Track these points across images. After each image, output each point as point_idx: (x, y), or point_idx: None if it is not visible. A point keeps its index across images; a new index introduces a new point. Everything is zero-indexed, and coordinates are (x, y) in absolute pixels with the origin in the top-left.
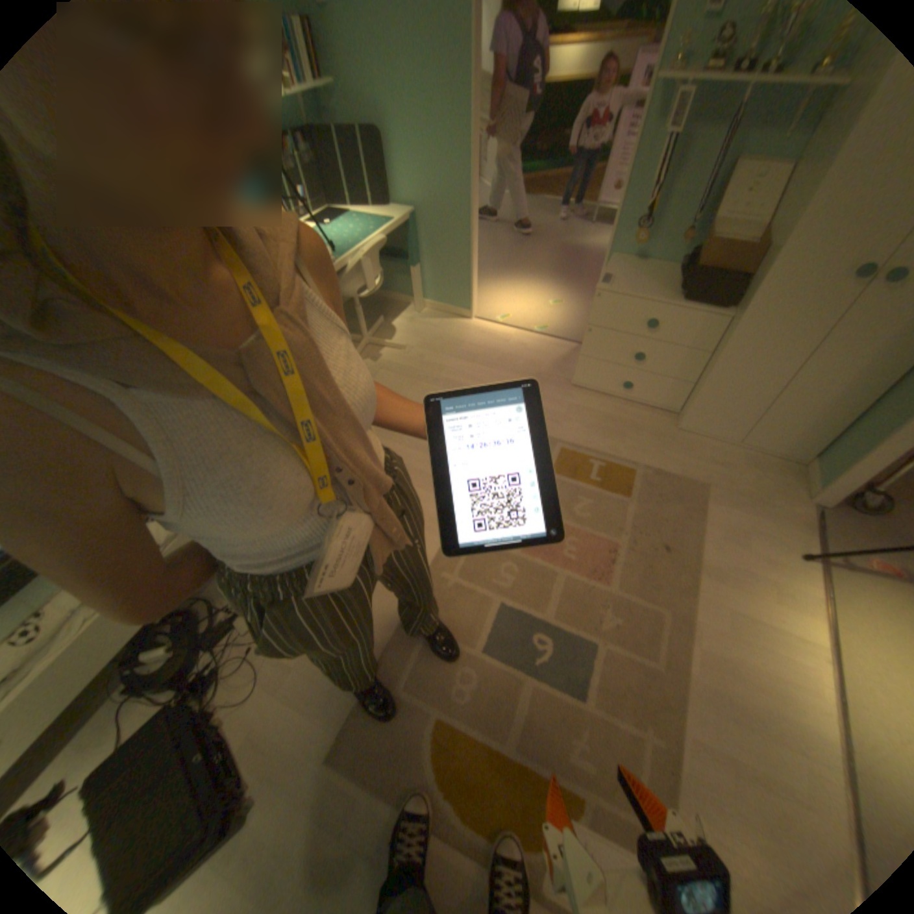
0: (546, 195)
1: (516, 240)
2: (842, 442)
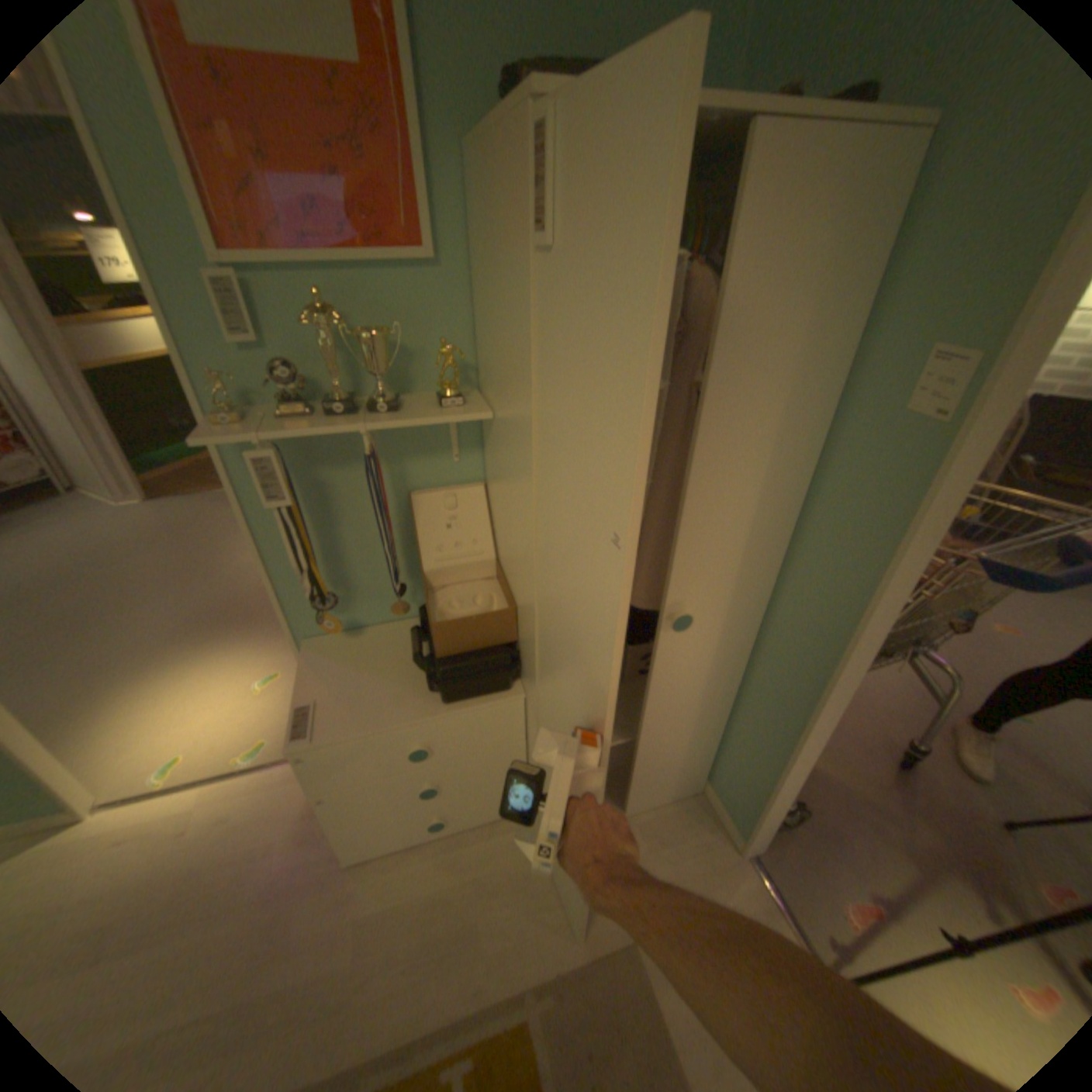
0: (208, 488)
1: (169, 581)
2: (725, 764)
